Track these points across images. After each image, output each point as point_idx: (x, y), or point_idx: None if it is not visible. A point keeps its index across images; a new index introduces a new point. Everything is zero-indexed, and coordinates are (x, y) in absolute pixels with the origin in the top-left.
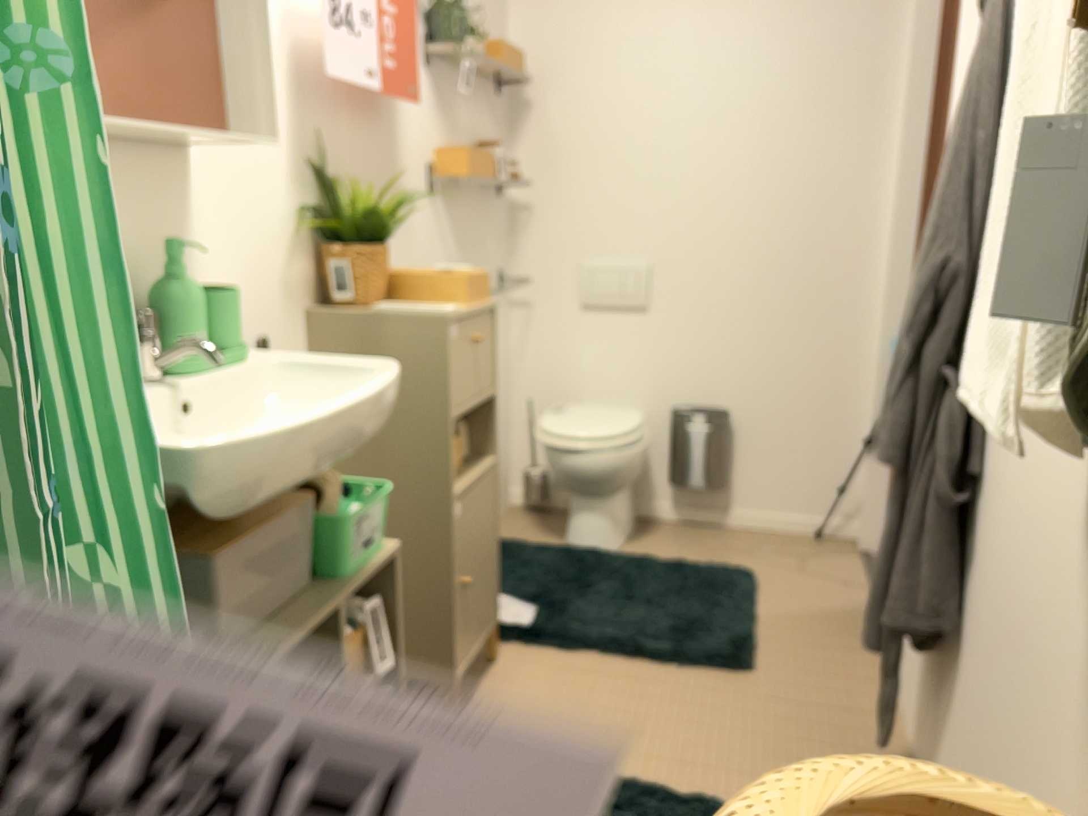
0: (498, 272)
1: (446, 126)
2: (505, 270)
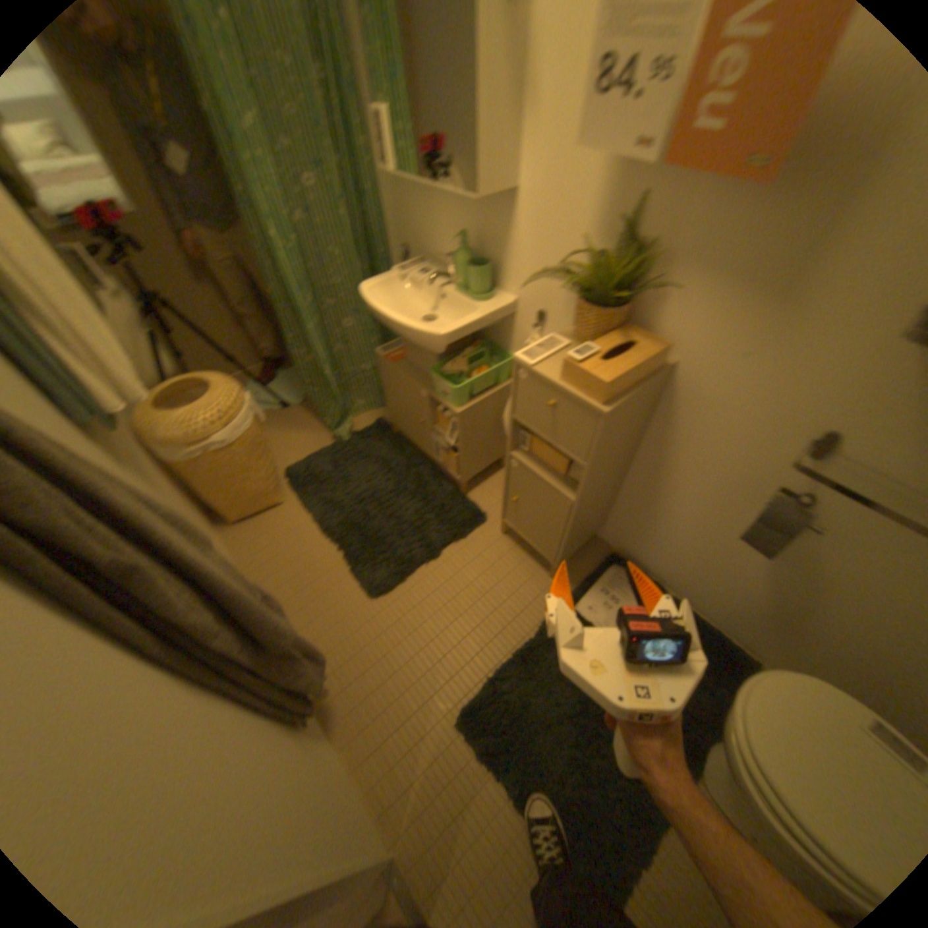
0: None
1: None
2: None
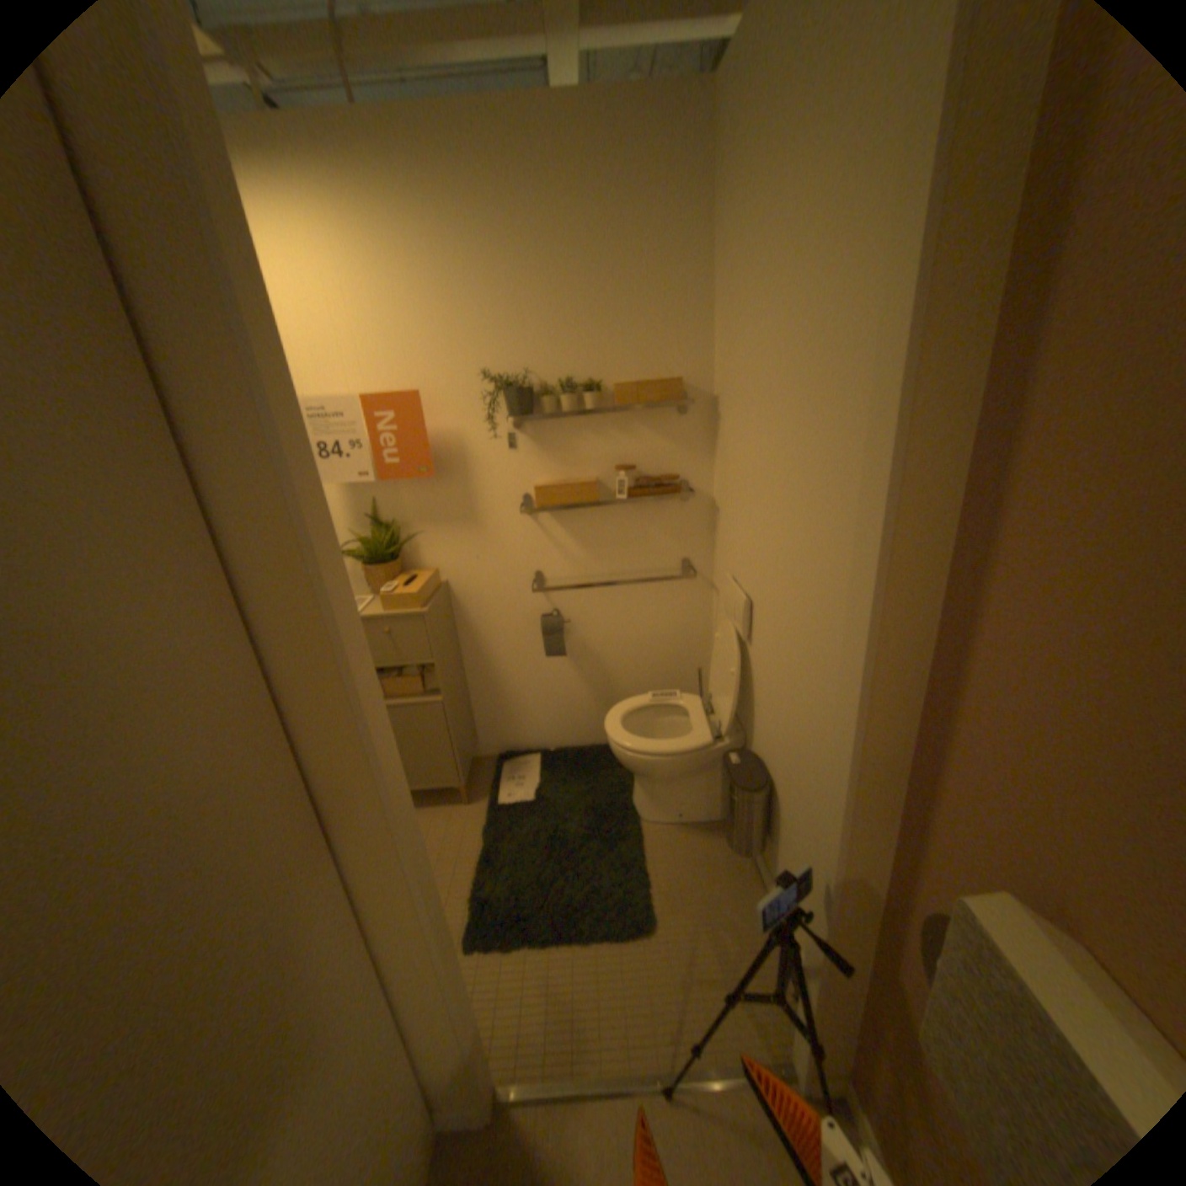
0: (673, 559)
1: (554, 460)
2: (693, 557)
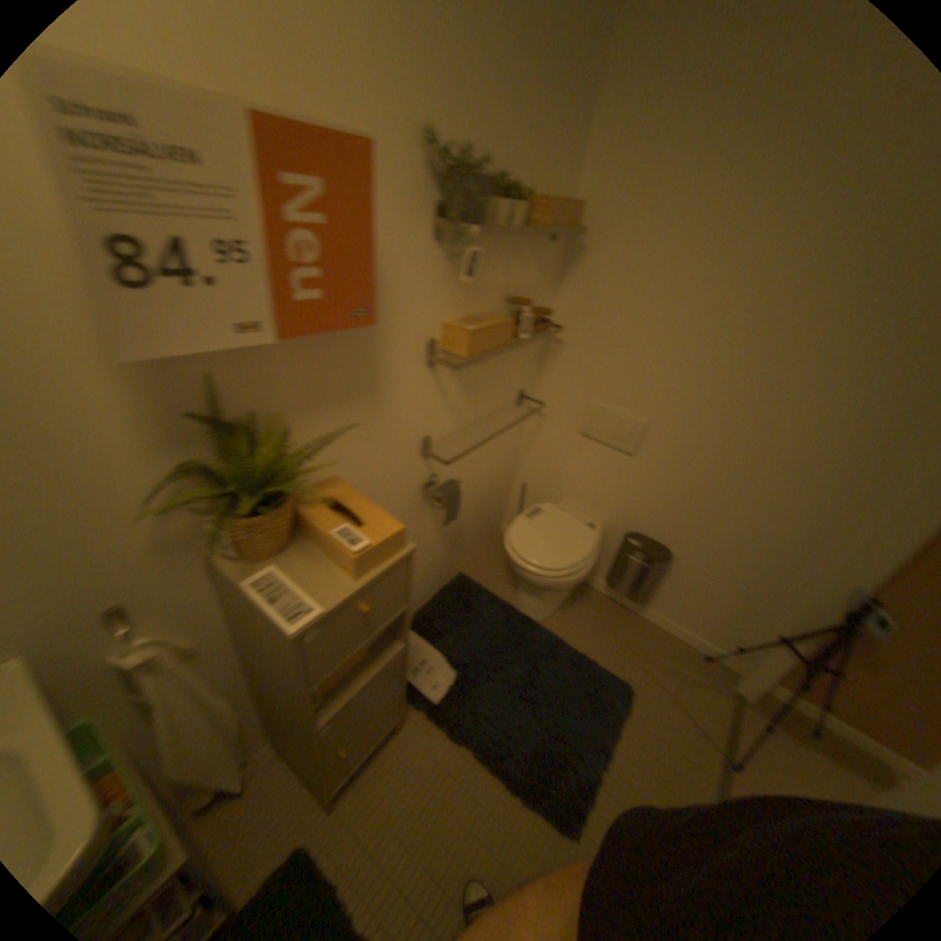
0: (517, 392)
1: (464, 289)
2: (527, 387)
